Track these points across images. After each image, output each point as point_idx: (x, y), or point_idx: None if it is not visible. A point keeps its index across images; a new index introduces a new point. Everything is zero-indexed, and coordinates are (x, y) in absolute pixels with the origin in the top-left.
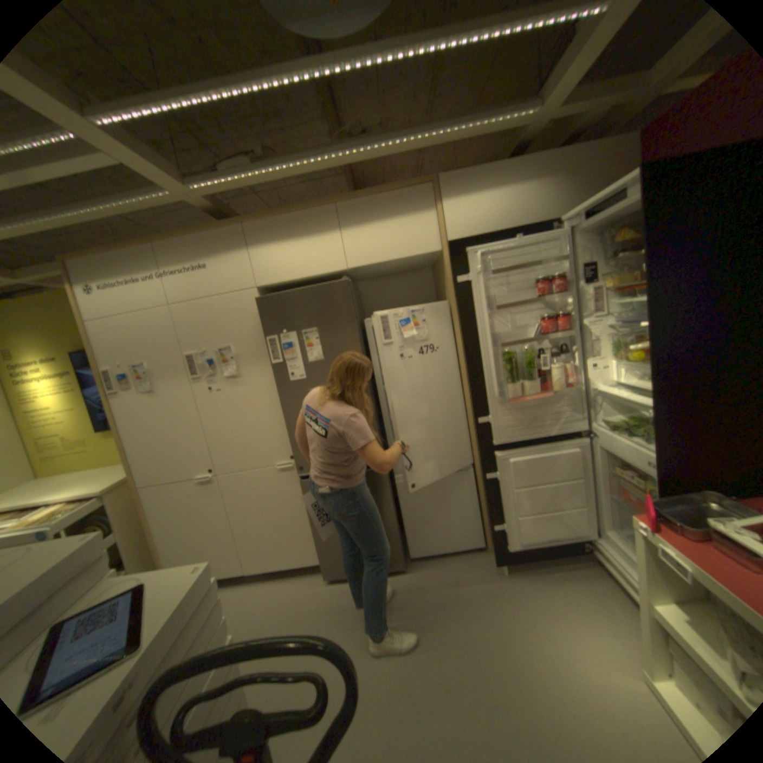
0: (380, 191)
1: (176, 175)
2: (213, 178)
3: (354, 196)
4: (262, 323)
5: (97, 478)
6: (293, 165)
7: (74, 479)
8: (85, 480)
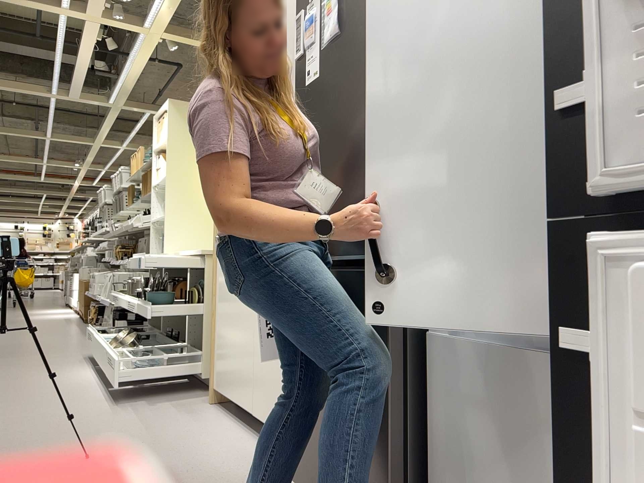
0: None
1: None
2: None
3: None
4: None
5: None
6: None
7: None
8: None
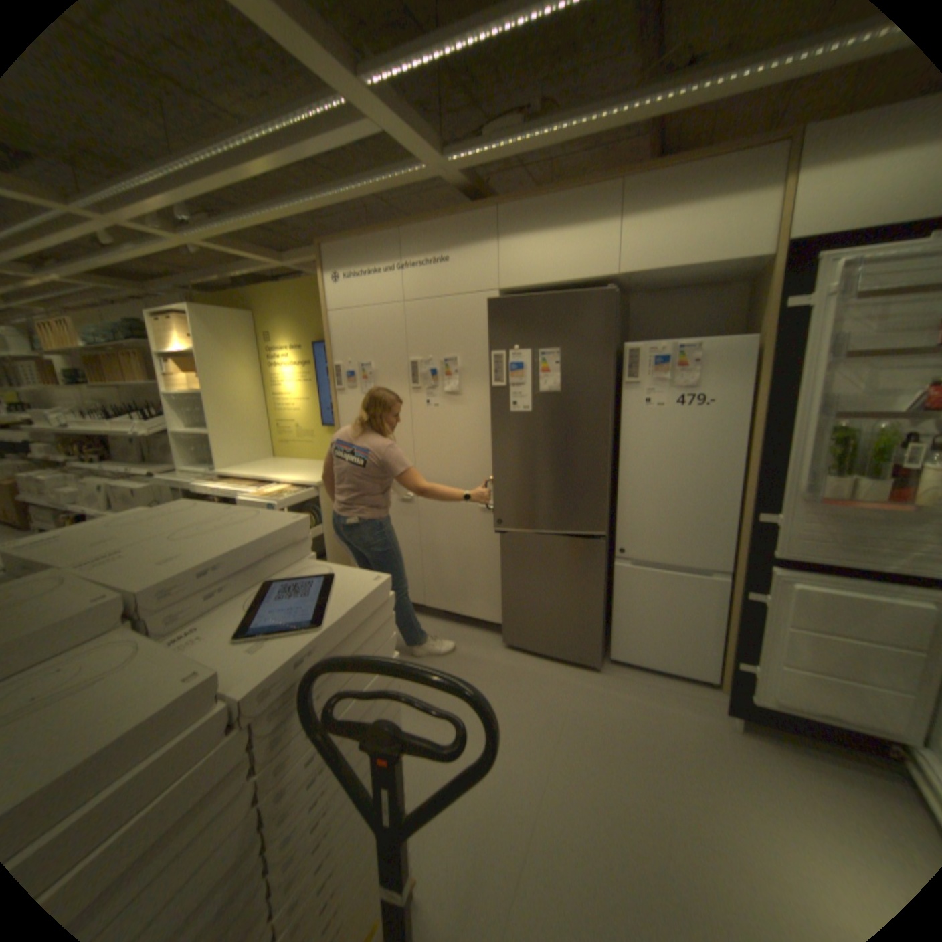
0: (696, 157)
1: (436, 144)
2: (475, 146)
3: (653, 166)
4: (496, 335)
5: (317, 470)
6: (577, 122)
7: (300, 465)
8: (308, 469)
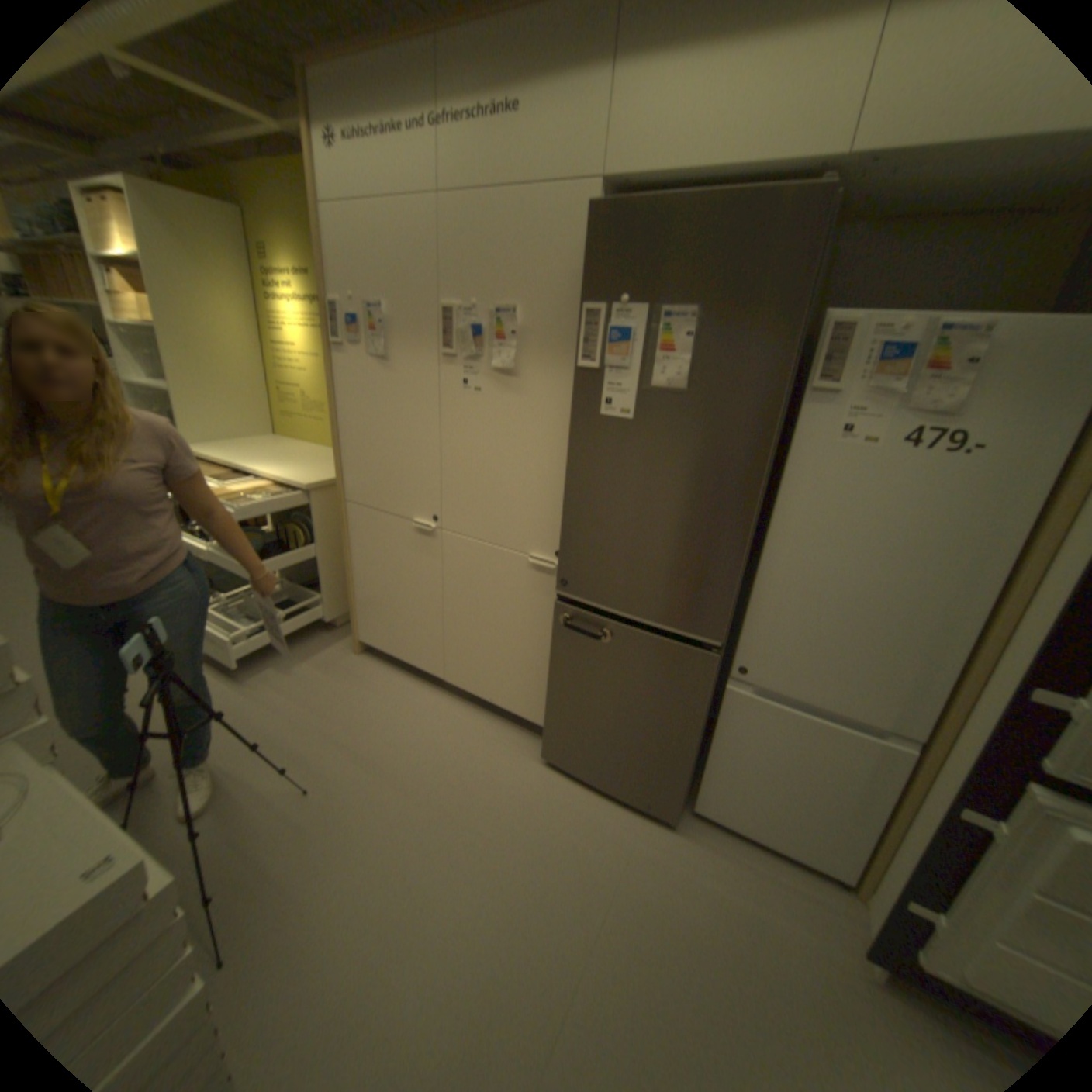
0: None
1: None
2: None
3: None
4: (585, 267)
5: (320, 464)
6: None
7: (302, 452)
8: (308, 460)
